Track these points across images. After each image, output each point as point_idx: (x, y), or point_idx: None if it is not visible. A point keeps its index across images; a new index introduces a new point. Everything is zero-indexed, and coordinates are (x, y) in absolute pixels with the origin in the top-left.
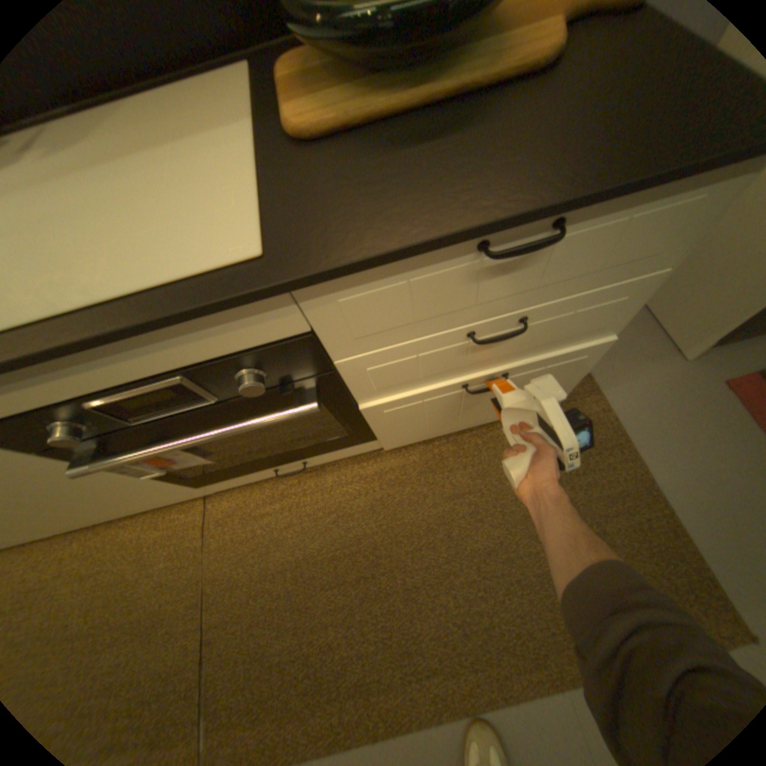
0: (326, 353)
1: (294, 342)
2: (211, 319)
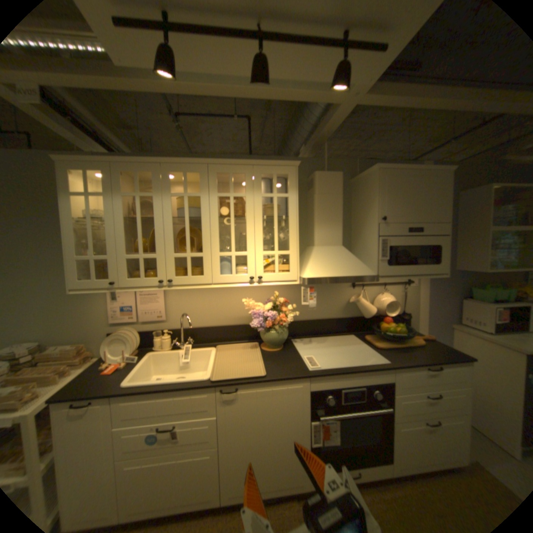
0: (395, 393)
1: (391, 386)
2: (381, 374)
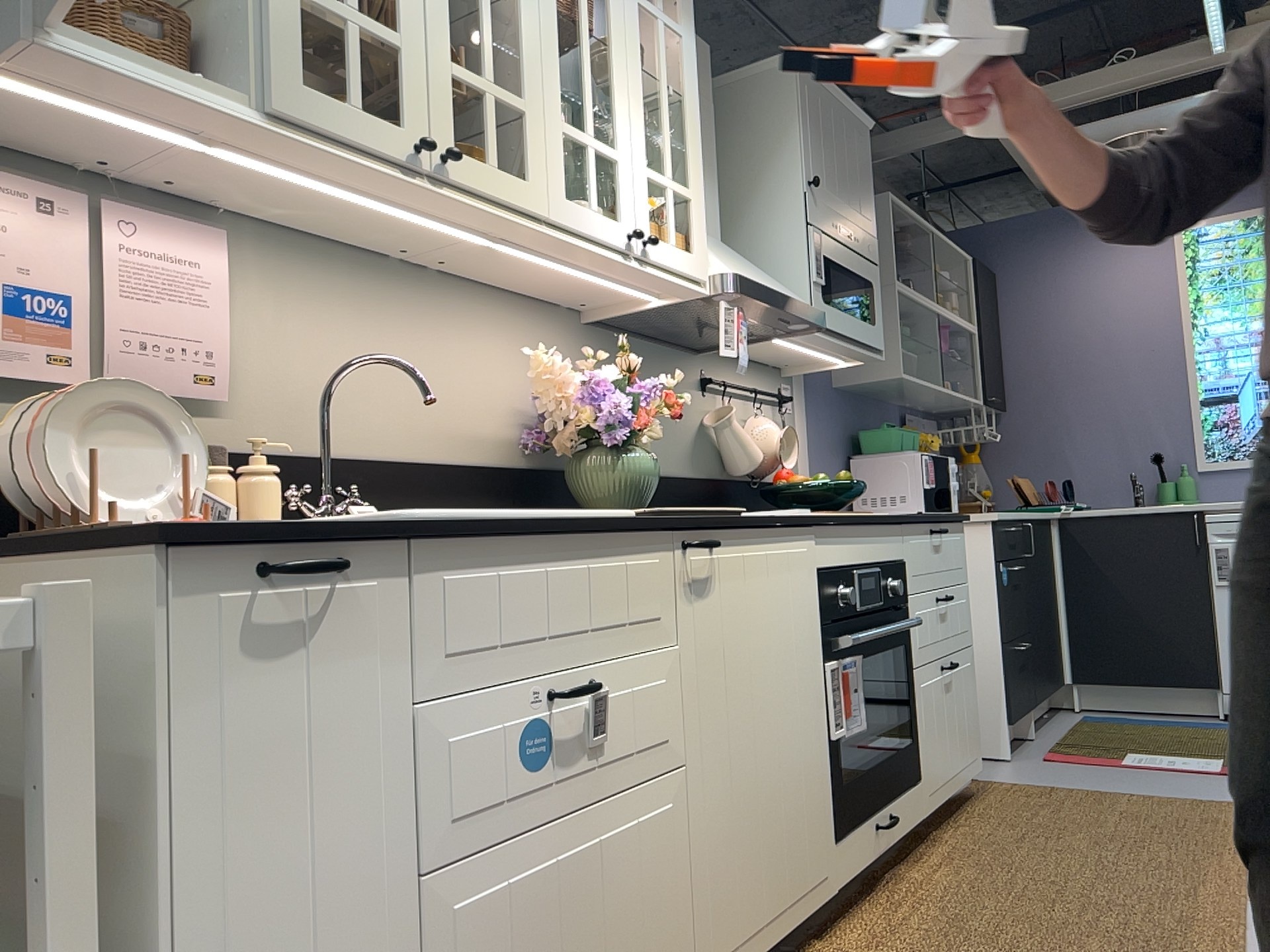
0: (908, 585)
1: (902, 567)
2: (891, 532)
